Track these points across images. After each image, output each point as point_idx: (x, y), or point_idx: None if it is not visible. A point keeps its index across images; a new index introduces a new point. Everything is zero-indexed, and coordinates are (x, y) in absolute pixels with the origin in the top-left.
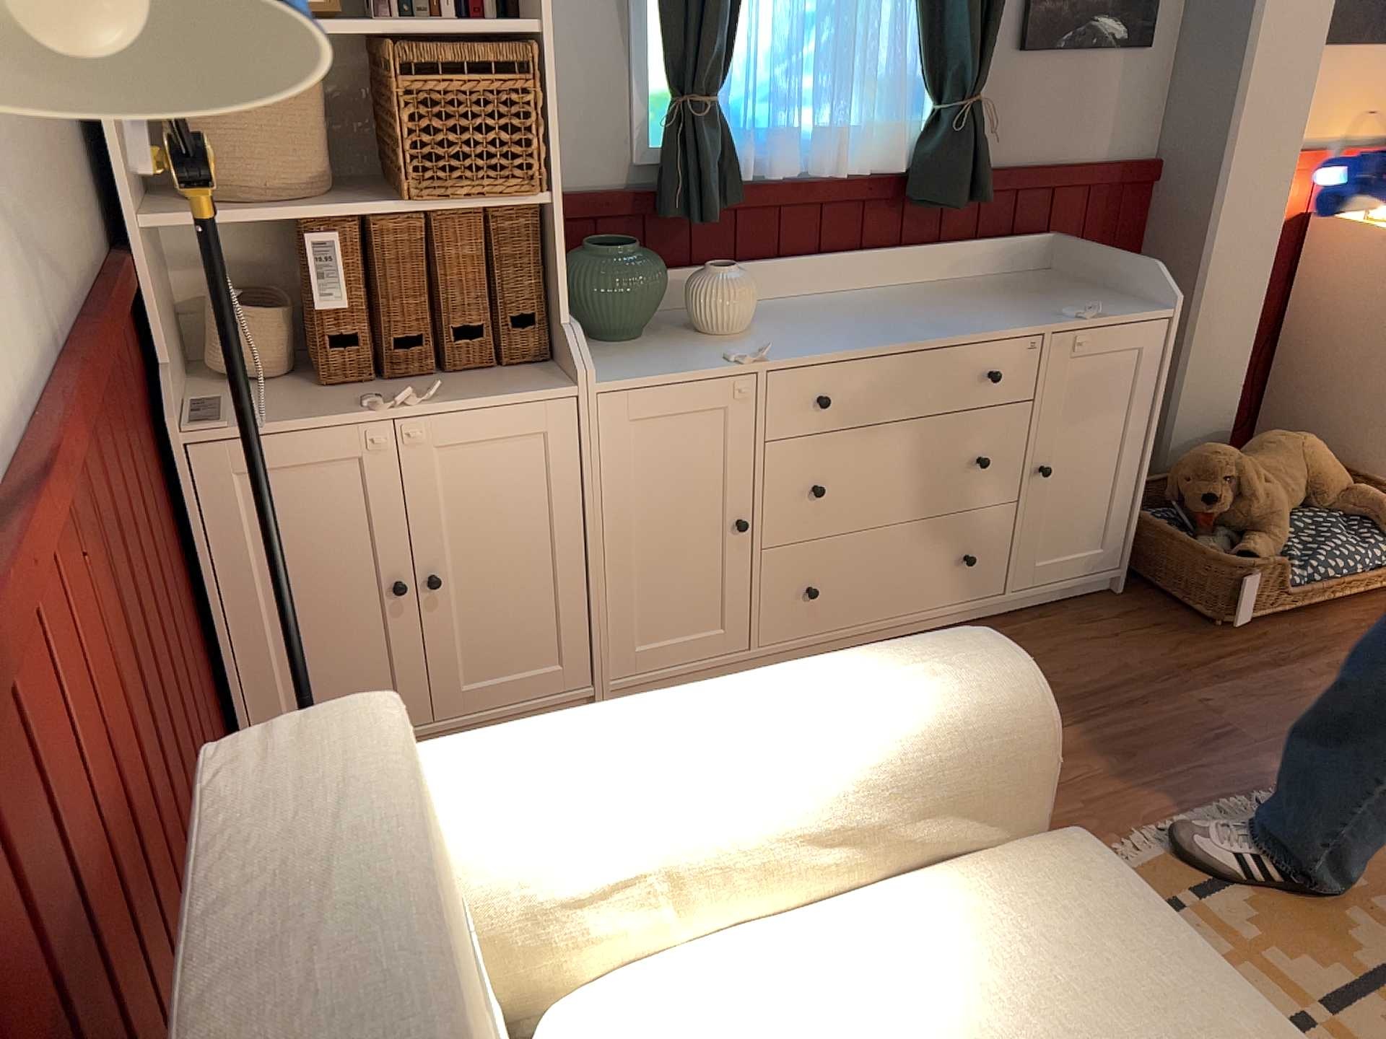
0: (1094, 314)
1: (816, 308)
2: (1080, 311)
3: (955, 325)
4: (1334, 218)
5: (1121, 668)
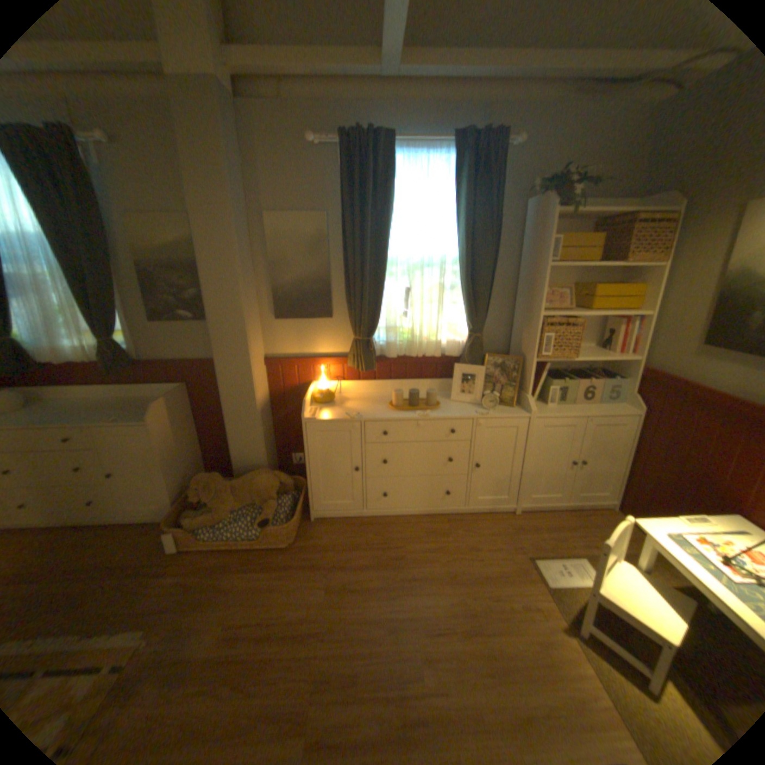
0: (104, 422)
1: (61, 406)
2: (106, 420)
3: (62, 420)
4: (317, 385)
5: (108, 561)
